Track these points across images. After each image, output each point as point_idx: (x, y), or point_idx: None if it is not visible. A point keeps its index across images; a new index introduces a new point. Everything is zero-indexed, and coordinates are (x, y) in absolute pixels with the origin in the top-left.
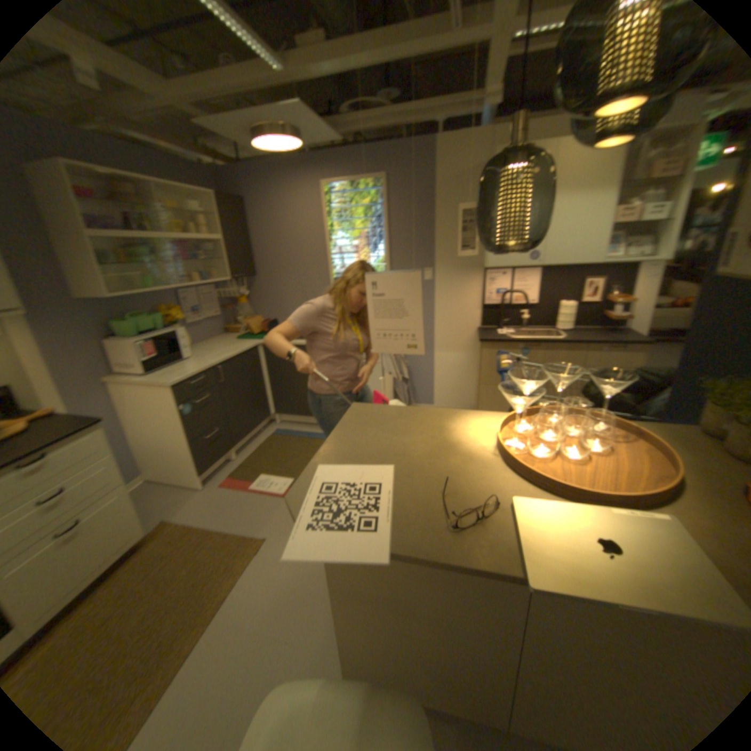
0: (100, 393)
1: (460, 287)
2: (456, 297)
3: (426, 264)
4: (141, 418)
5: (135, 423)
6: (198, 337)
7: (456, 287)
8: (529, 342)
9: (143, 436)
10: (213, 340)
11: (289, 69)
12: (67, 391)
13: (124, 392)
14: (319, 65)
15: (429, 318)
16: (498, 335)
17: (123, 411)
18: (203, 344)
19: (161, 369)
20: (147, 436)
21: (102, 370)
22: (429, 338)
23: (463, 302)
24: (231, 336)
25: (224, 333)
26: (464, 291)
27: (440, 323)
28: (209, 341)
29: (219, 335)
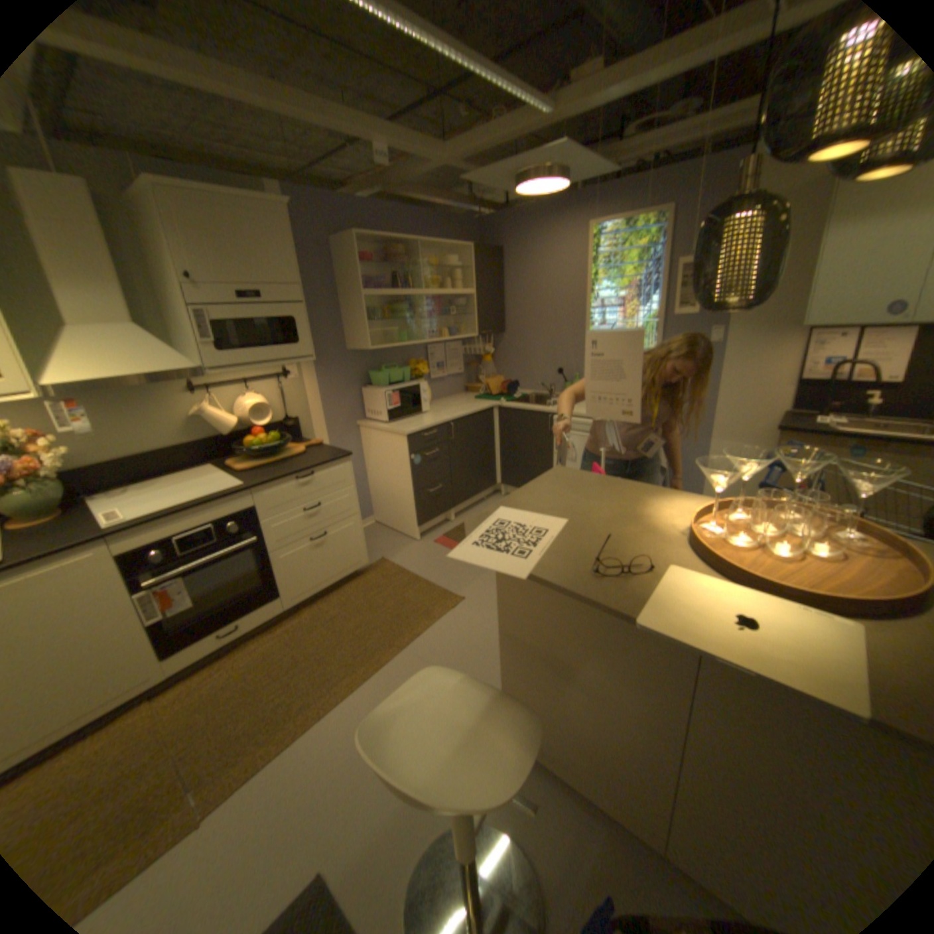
0: (356, 434)
1: (767, 352)
2: (758, 366)
3: (717, 321)
4: (382, 461)
5: (378, 466)
6: (441, 394)
7: (761, 352)
8: (869, 438)
9: (382, 478)
10: (454, 398)
11: (561, 108)
12: (335, 427)
13: (373, 436)
14: (595, 97)
15: (712, 393)
16: (817, 424)
17: (371, 453)
18: (445, 401)
19: (404, 419)
20: (385, 479)
21: (361, 414)
22: (708, 419)
23: (770, 374)
24: (472, 395)
25: (465, 392)
26: (773, 358)
27: (728, 401)
28: (451, 398)
29: (461, 393)
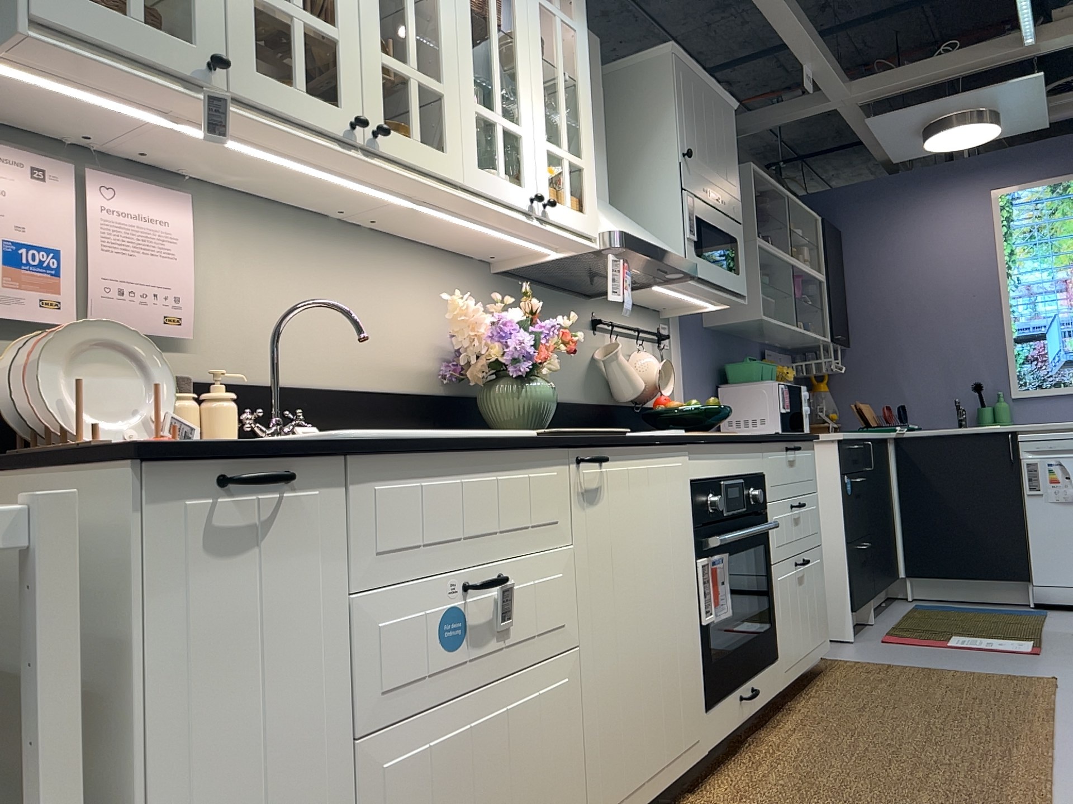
0: None
1: None
2: None
3: None
4: None
5: None
6: None
7: None
8: None
9: None
10: None
11: (1042, 43)
12: None
13: None
14: None
15: None
16: None
17: None
18: None
19: None
20: None
21: None
22: None
23: None
24: None
25: None
26: None
27: None
28: None
29: None
